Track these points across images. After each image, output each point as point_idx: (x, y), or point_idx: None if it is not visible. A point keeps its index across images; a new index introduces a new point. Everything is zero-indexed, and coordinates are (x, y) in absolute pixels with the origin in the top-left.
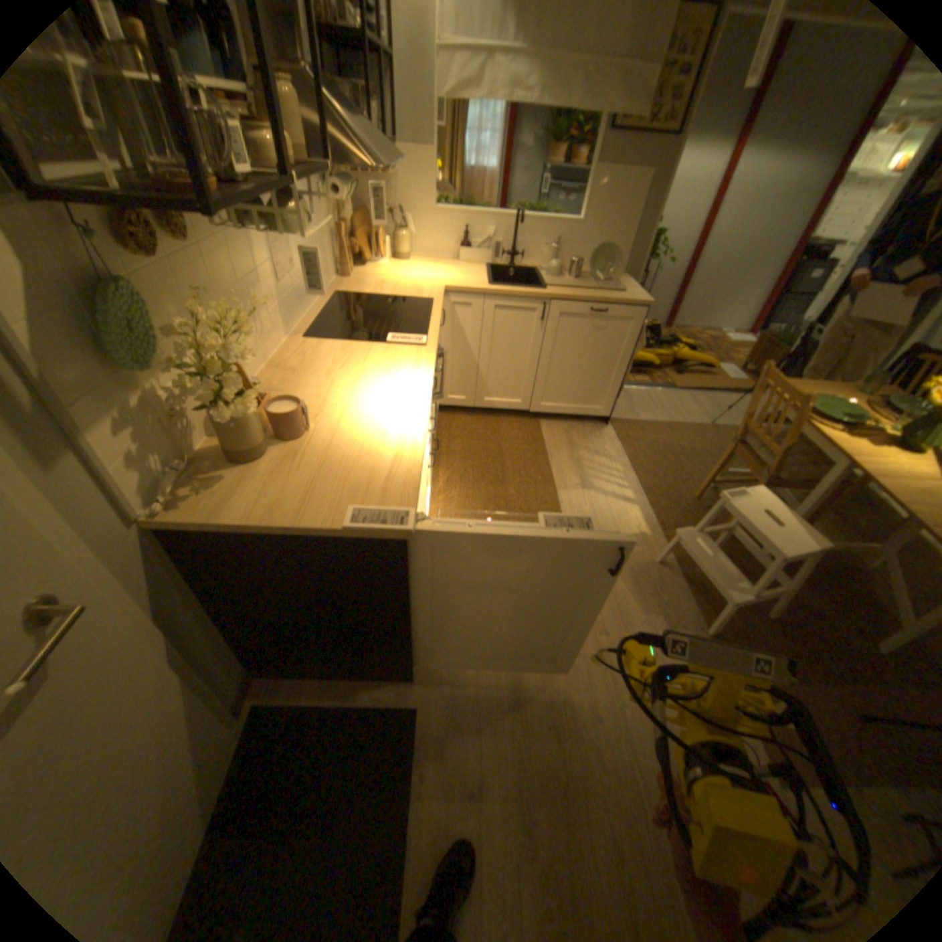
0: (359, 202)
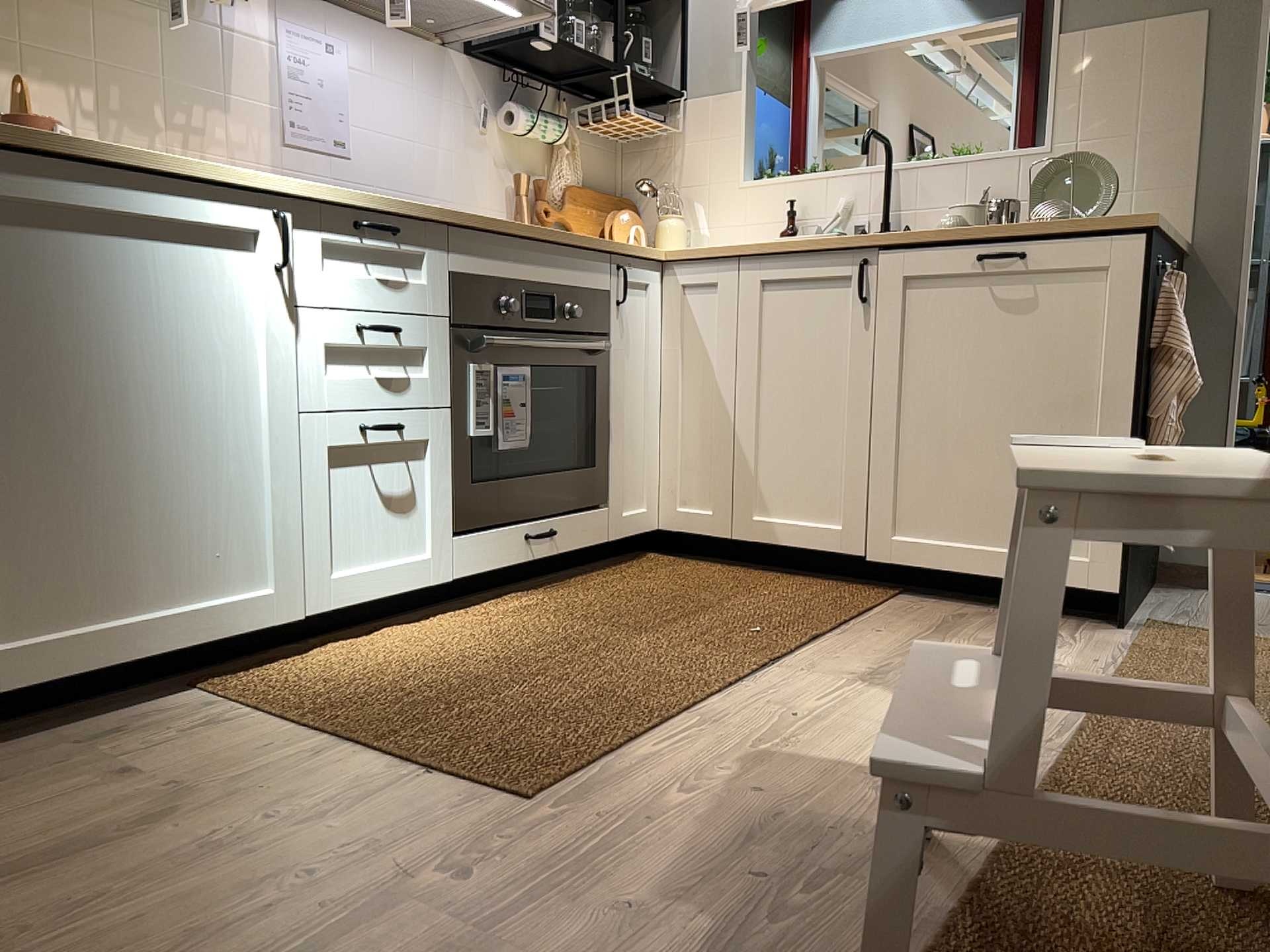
0: (628, 198)
